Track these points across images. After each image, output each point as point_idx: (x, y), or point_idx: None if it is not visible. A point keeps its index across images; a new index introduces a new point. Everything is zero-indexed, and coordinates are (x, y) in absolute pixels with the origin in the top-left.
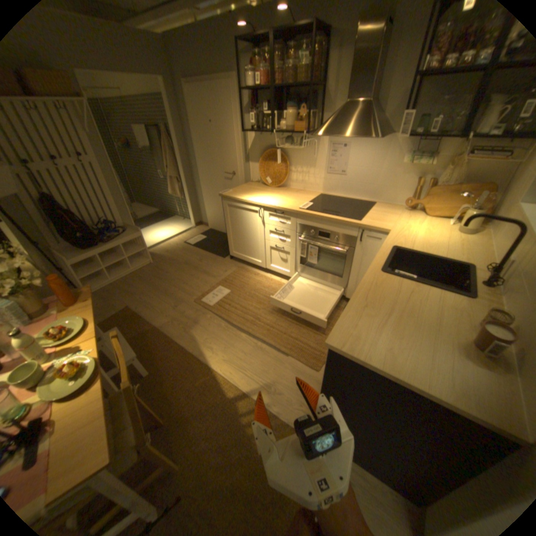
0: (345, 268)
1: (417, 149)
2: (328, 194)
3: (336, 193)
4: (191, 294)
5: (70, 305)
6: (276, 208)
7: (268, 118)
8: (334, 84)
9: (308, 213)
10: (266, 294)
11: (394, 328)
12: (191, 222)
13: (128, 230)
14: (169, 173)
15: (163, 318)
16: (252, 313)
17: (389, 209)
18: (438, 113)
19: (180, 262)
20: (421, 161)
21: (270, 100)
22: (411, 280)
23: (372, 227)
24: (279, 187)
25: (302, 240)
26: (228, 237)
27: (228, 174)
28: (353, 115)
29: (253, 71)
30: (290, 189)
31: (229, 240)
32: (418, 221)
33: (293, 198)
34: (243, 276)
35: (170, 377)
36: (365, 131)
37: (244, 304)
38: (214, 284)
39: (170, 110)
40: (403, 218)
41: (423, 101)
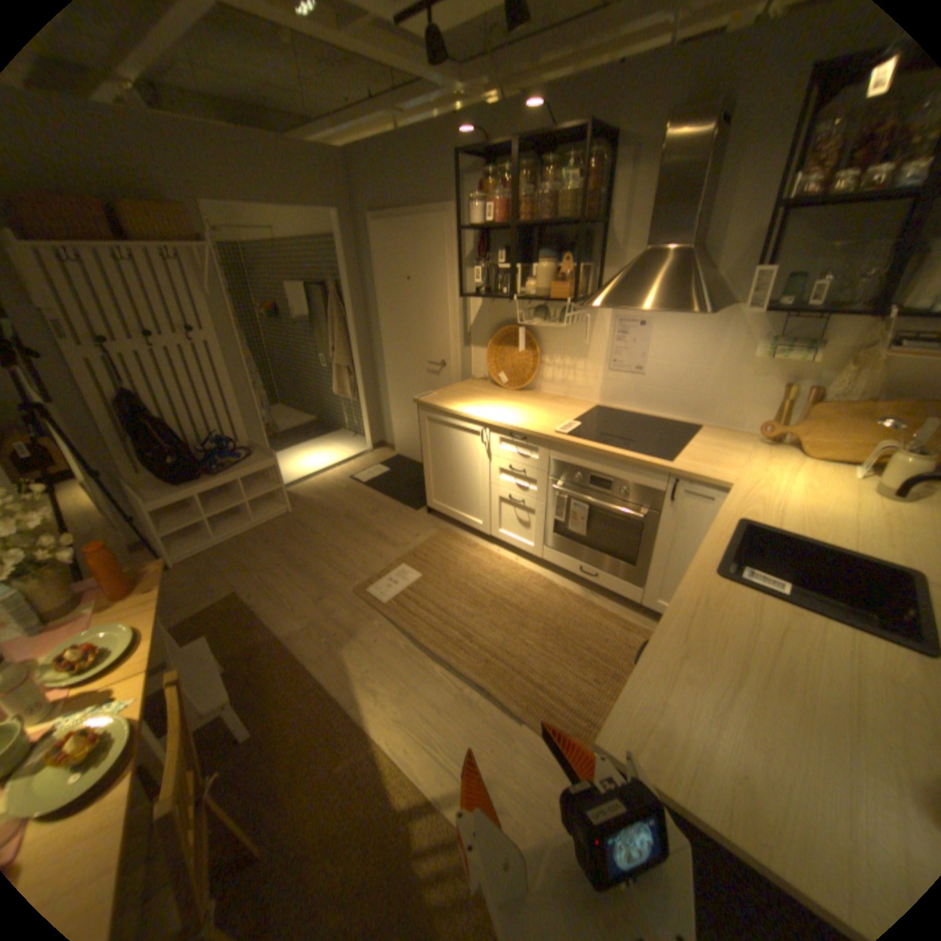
0: (641, 548)
1: (780, 333)
2: (610, 407)
3: (625, 405)
4: (349, 578)
5: (119, 601)
6: (513, 429)
7: (504, 275)
8: (623, 221)
9: (570, 441)
10: (487, 586)
11: (751, 721)
12: (365, 442)
13: (255, 455)
14: (336, 359)
15: (294, 622)
16: (457, 625)
17: (727, 441)
18: (821, 270)
19: (339, 515)
20: (789, 355)
21: (509, 246)
22: (784, 600)
23: (696, 475)
24: (520, 390)
25: (559, 490)
26: (426, 474)
27: (433, 365)
28: (656, 273)
29: (483, 201)
30: (541, 394)
31: (427, 479)
32: (788, 467)
33: (544, 412)
34: (447, 547)
35: (288, 749)
36: (680, 301)
37: (445, 605)
38: (394, 561)
39: (346, 261)
40: (758, 461)
41: (790, 249)
